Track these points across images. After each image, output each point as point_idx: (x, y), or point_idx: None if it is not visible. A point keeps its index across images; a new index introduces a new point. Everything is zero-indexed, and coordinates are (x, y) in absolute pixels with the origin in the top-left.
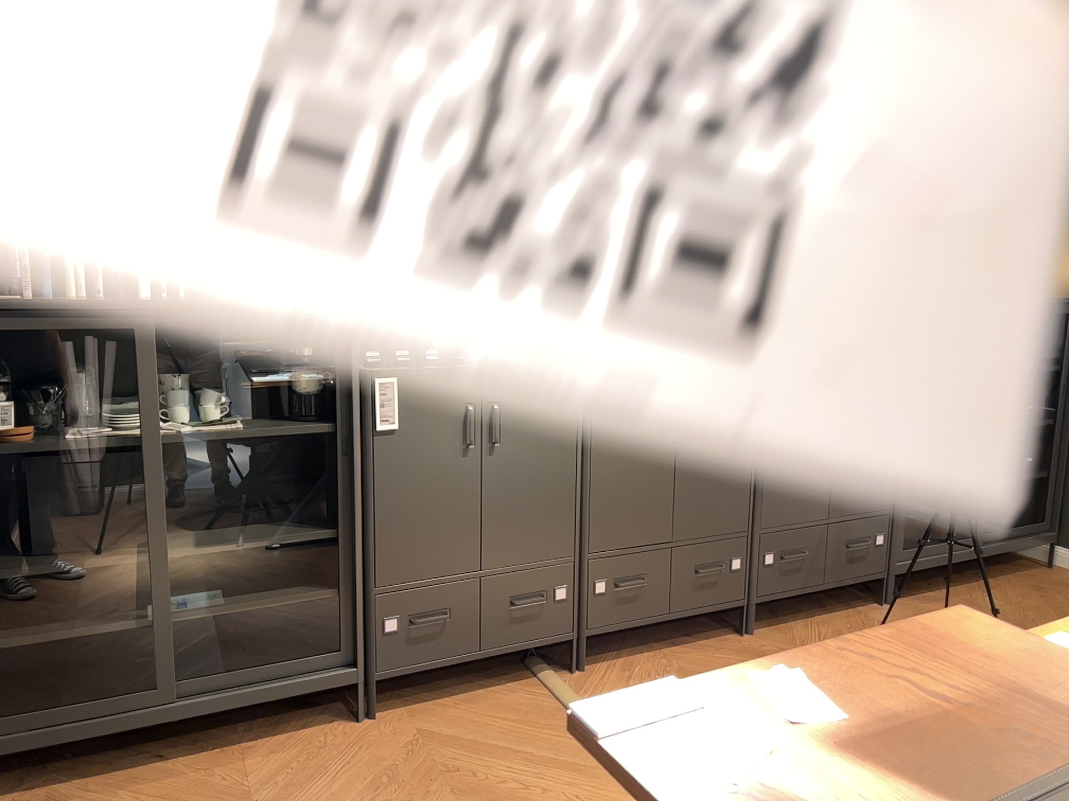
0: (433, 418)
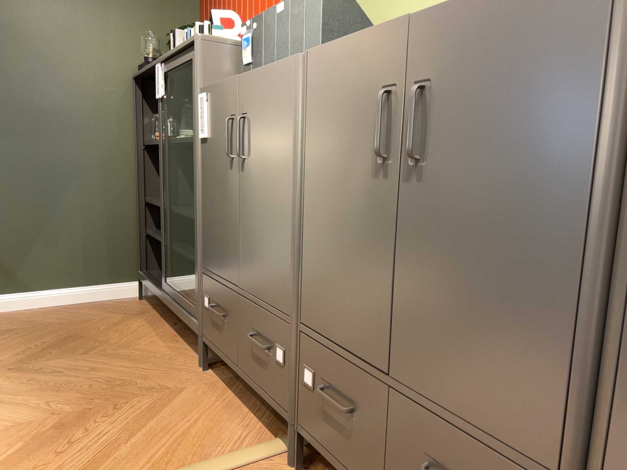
0: (219, 129)
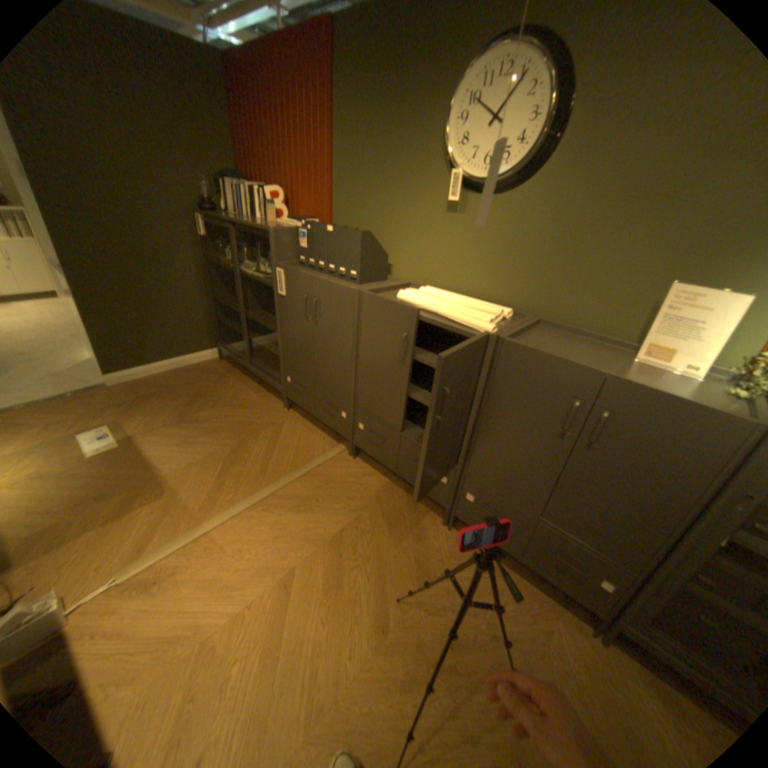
0: (297, 296)
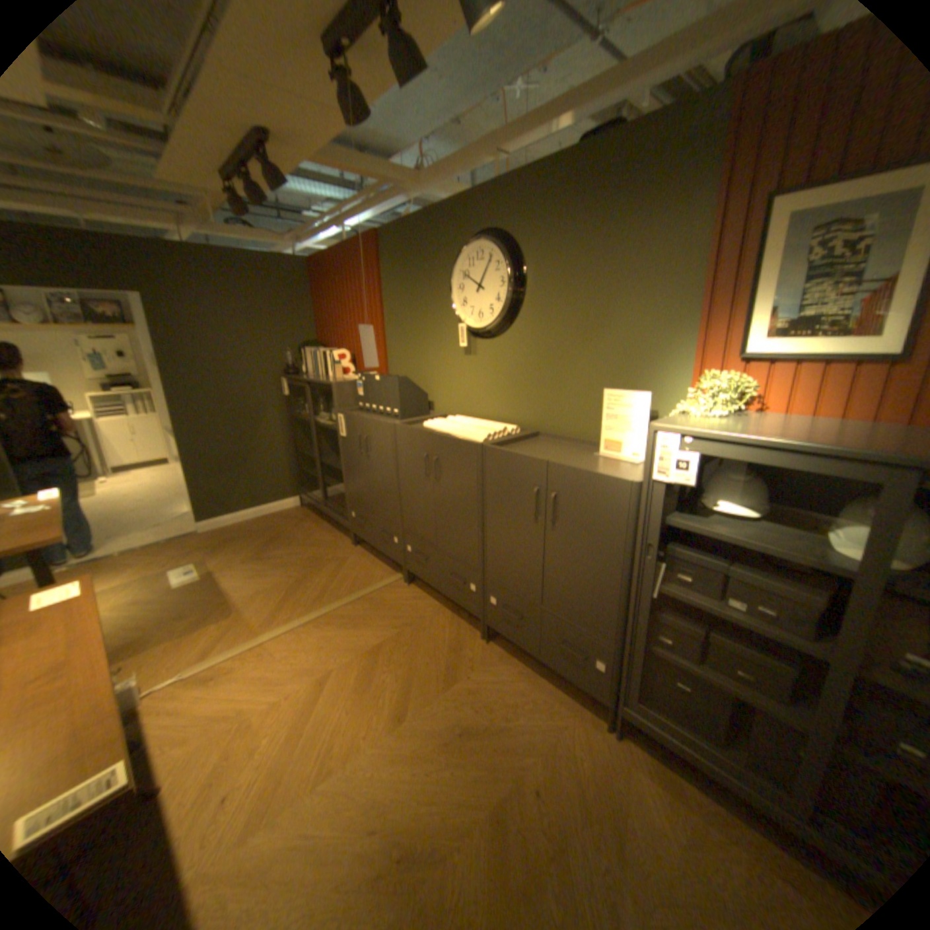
0: (353, 435)
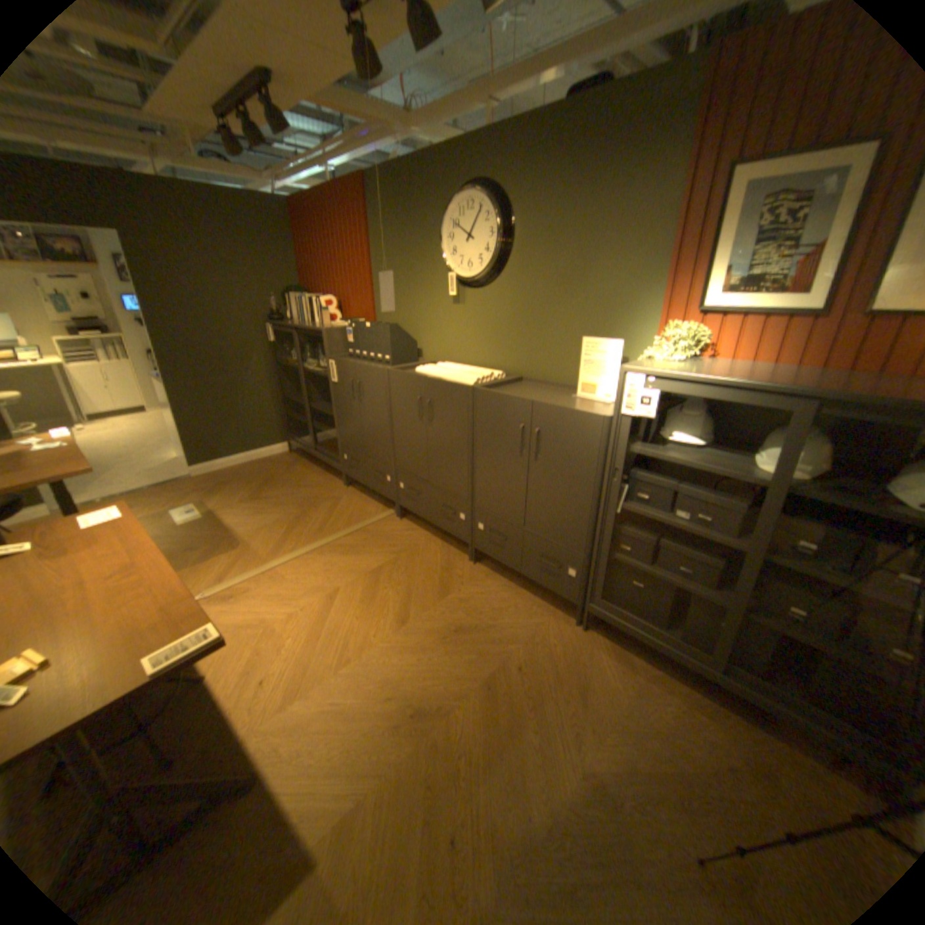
0: (345, 381)
